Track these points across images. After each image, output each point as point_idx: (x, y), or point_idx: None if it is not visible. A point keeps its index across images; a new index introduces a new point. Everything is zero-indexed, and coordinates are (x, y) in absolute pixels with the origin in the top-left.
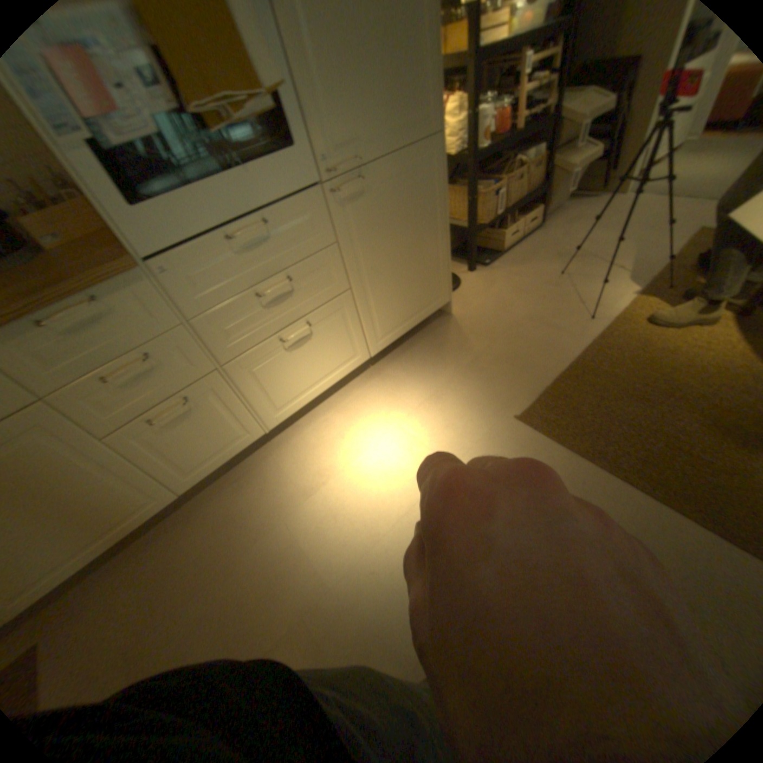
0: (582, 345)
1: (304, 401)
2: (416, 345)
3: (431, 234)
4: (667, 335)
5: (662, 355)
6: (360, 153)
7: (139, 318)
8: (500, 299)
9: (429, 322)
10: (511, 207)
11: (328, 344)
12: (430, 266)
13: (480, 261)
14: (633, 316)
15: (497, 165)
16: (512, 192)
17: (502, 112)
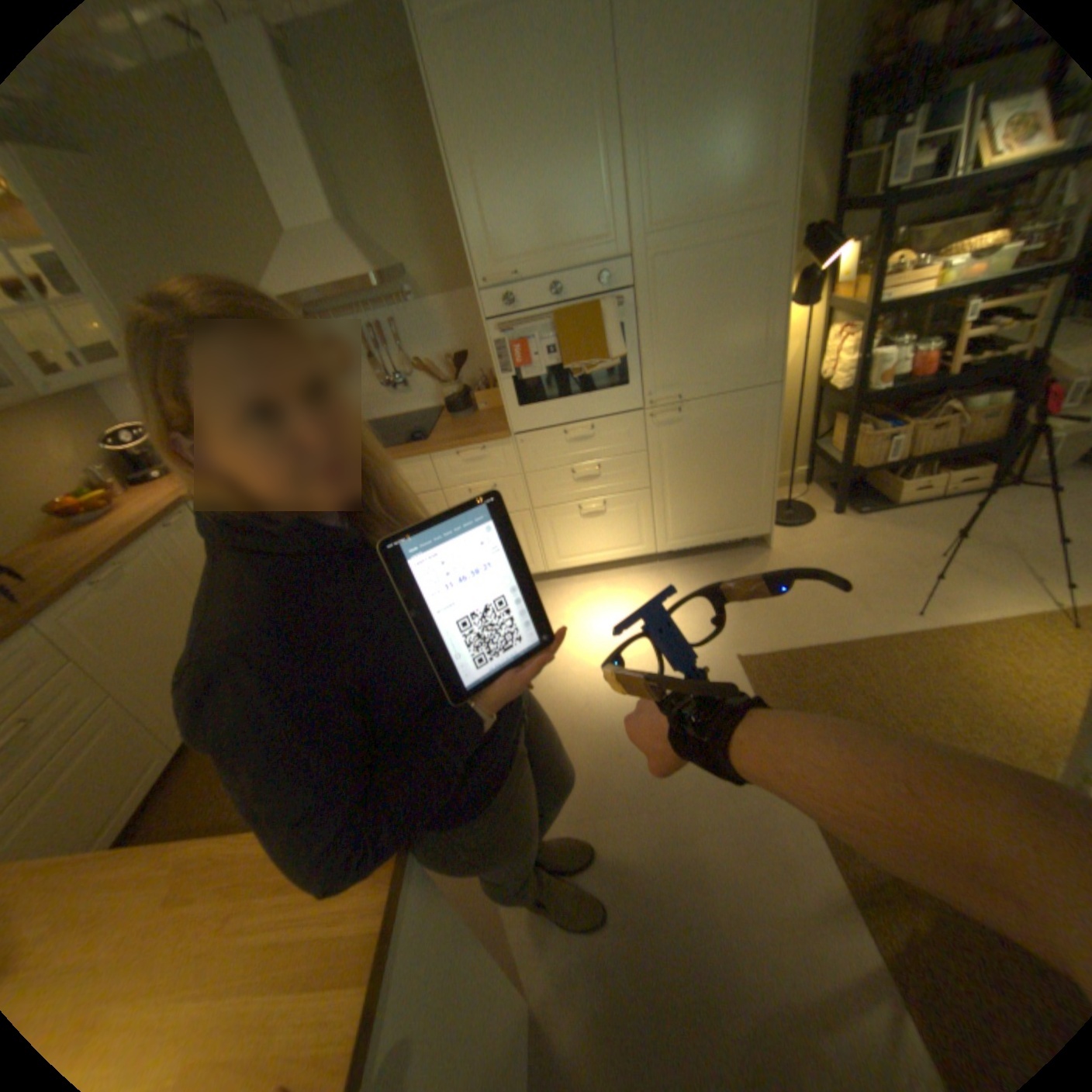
0: (869, 634)
1: (579, 561)
2: (708, 561)
3: (749, 464)
4: (984, 669)
5: (948, 682)
6: (681, 394)
7: (497, 464)
8: (833, 554)
9: (738, 546)
10: (915, 459)
11: (613, 524)
12: (742, 492)
13: (851, 507)
14: (967, 634)
15: (920, 406)
16: (919, 442)
17: (920, 357)
